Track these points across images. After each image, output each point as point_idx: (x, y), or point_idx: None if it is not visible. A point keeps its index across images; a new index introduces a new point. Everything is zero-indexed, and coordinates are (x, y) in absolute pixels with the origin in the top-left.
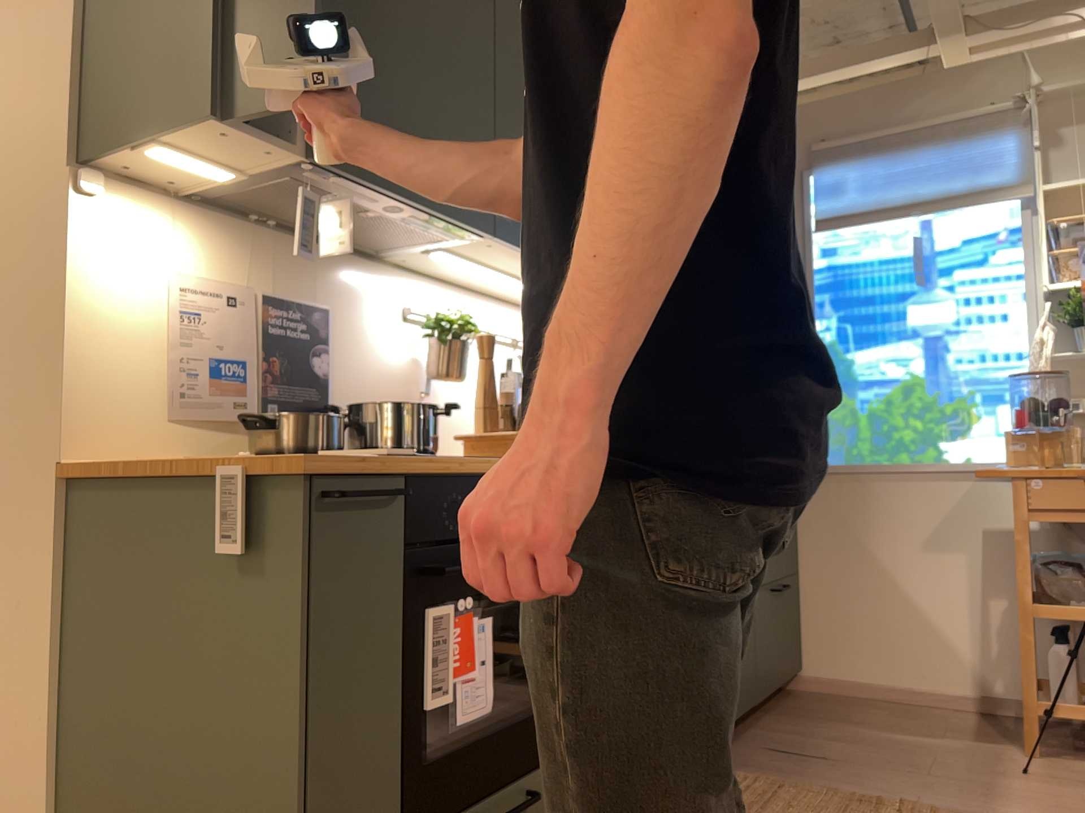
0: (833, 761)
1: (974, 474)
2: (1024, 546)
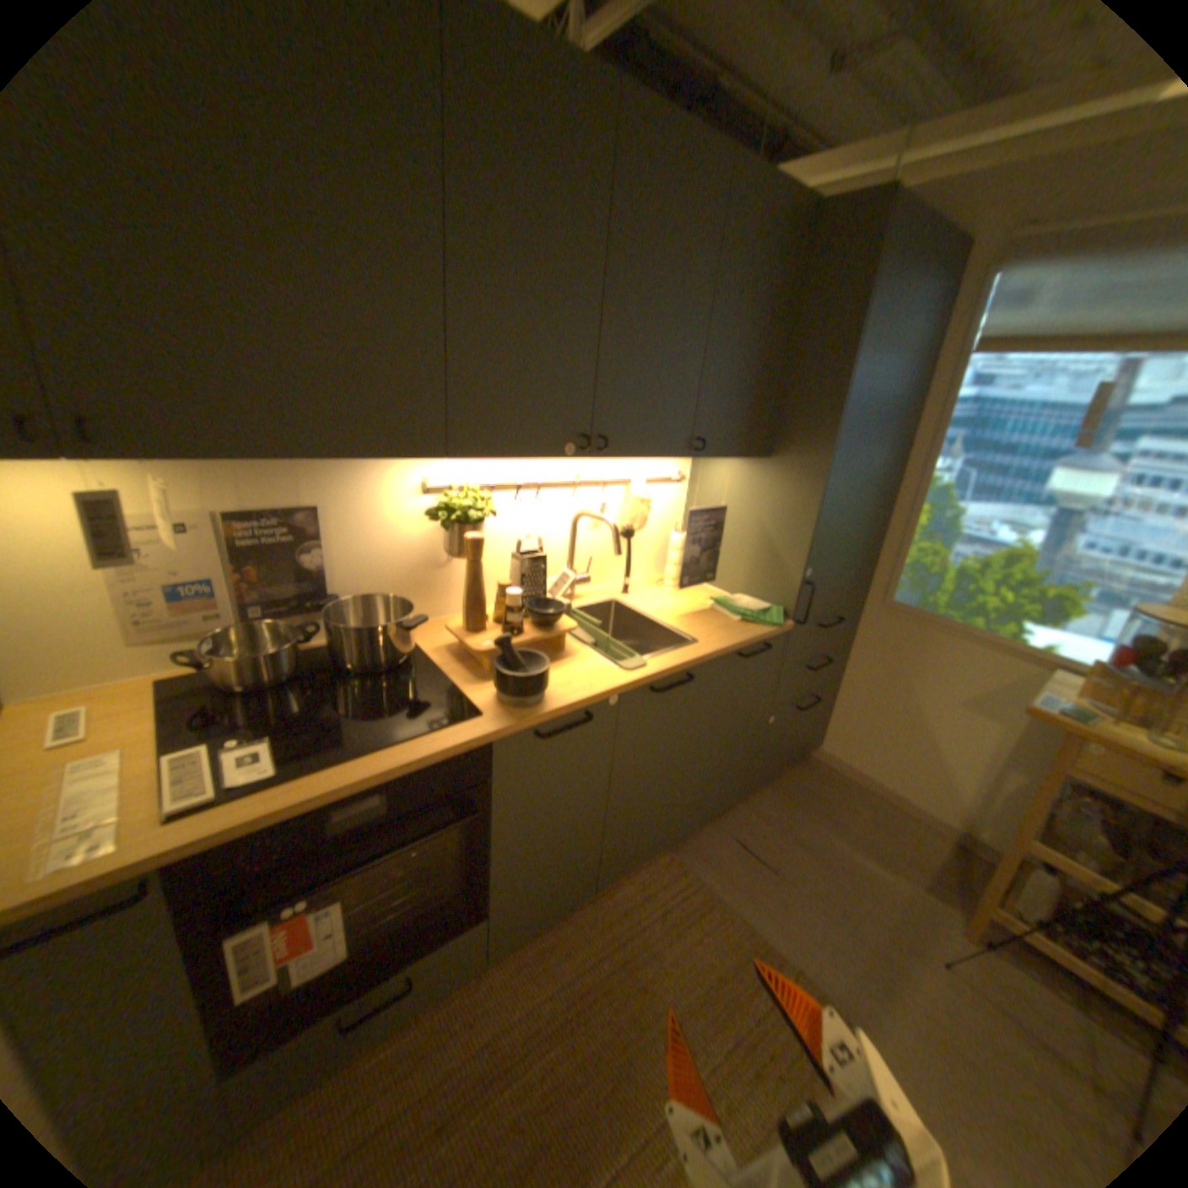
0: (779, 880)
1: (1050, 664)
2: (1048, 795)
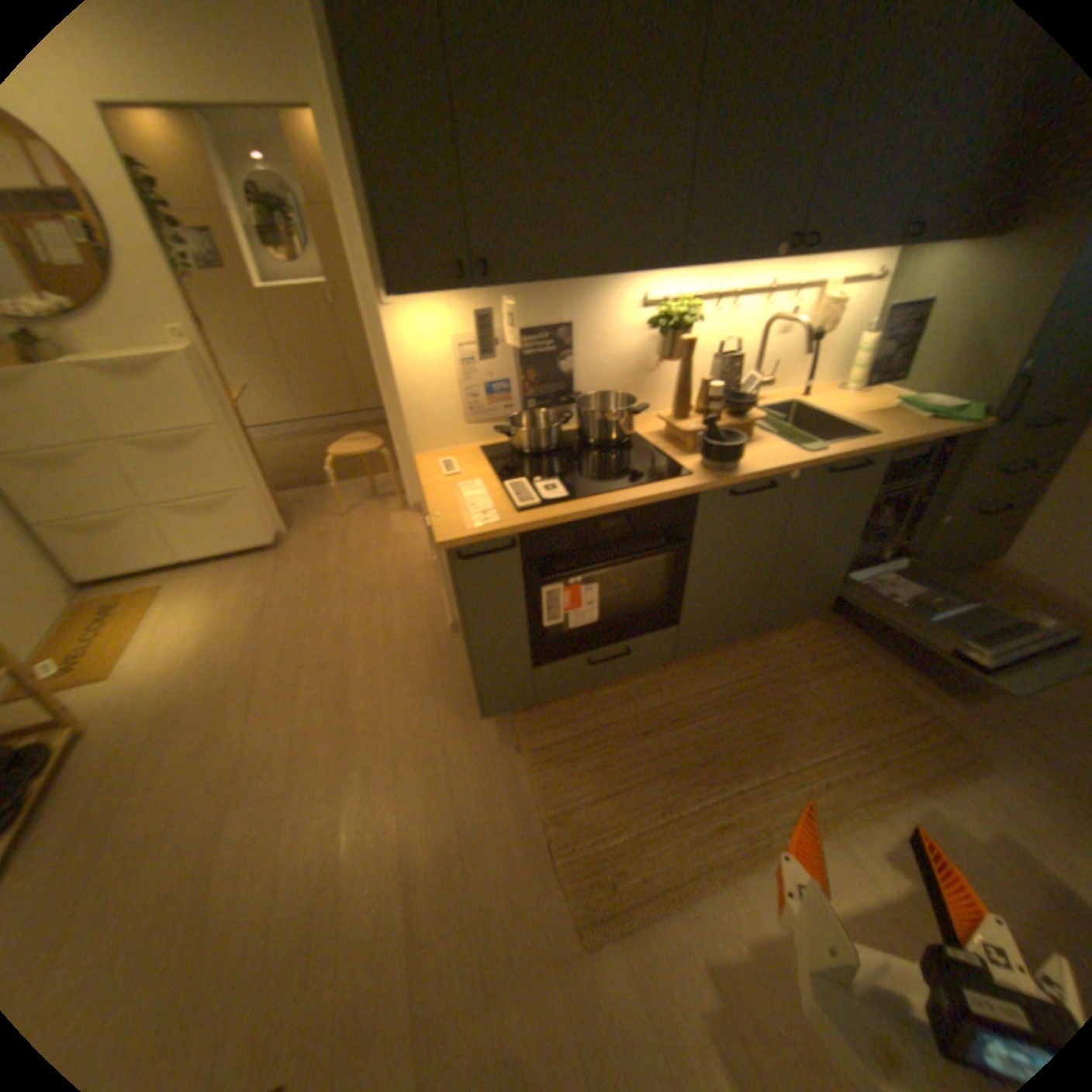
0: (929, 655)
1: None
2: None
